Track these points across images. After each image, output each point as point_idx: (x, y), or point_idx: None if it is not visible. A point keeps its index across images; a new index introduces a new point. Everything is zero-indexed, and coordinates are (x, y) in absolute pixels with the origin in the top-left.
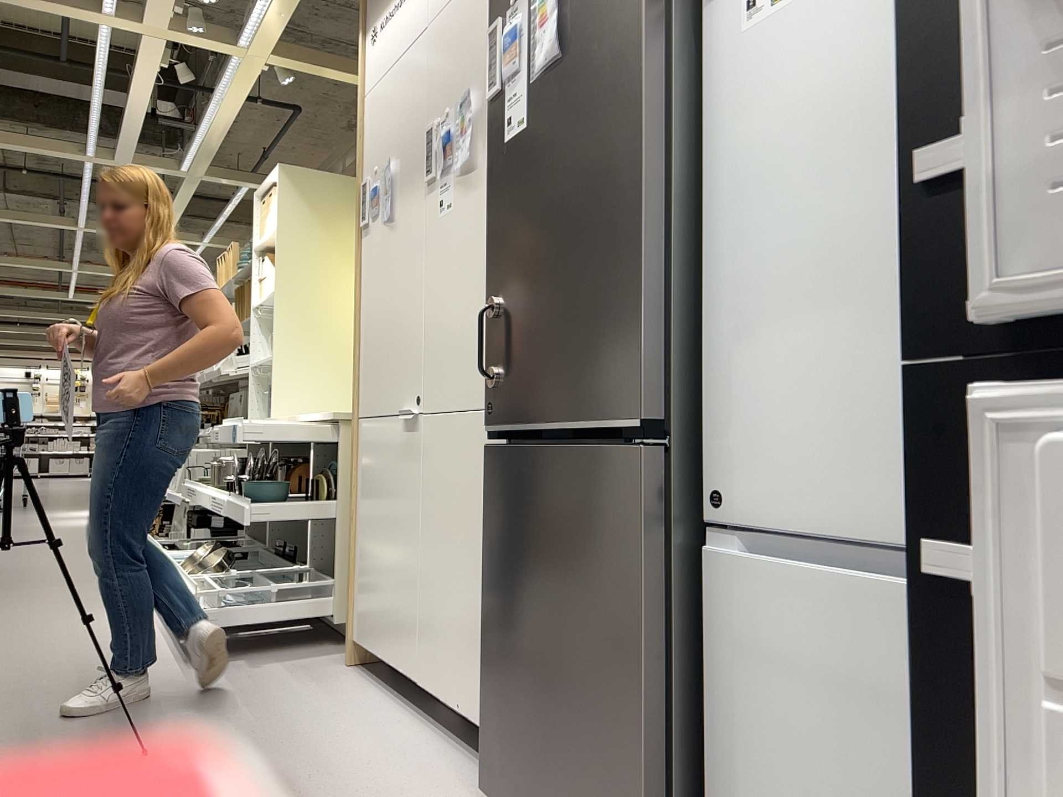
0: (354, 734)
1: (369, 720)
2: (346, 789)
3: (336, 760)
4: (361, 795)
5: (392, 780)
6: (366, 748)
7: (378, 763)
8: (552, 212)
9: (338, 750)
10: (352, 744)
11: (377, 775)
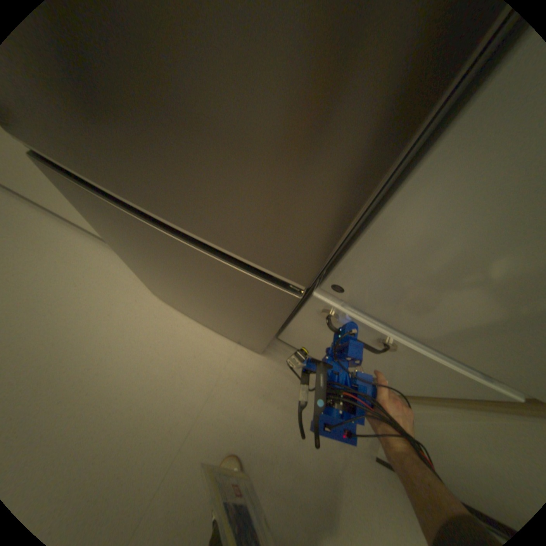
0: (42, 256)
1: (41, 238)
2: (76, 309)
3: (51, 286)
4: (88, 310)
5: (96, 290)
6: (60, 267)
7: (78, 279)
8: None
9: (44, 276)
10: (49, 266)
11: (85, 289)
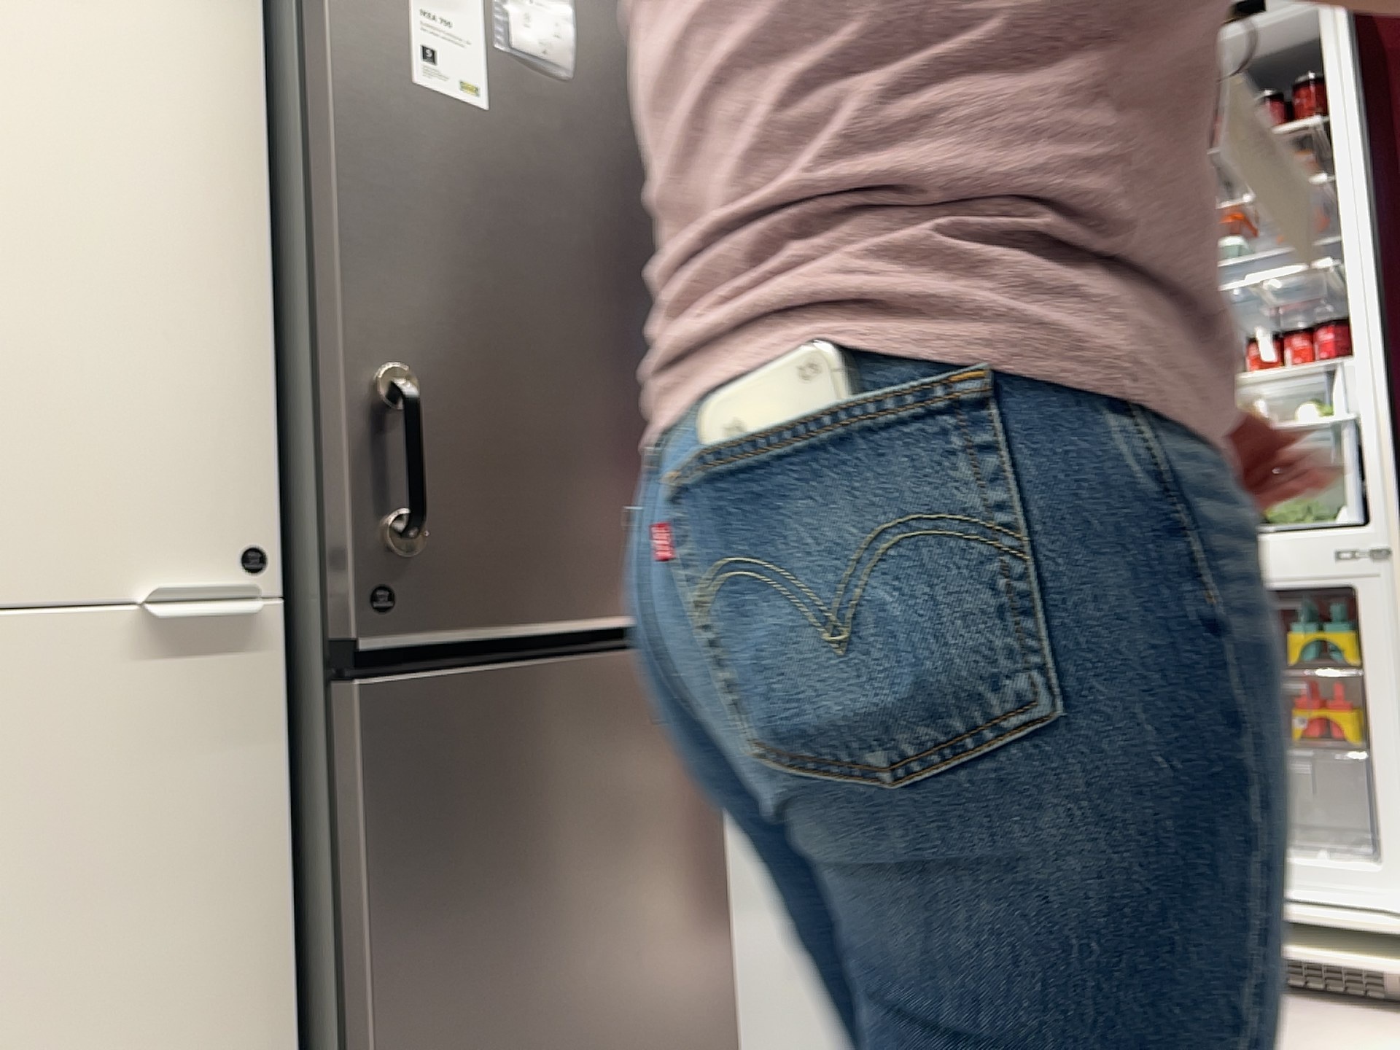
0: None
1: None
2: None
3: None
4: None
5: None
6: None
7: None
8: (556, 293)
9: None
10: None
11: None
